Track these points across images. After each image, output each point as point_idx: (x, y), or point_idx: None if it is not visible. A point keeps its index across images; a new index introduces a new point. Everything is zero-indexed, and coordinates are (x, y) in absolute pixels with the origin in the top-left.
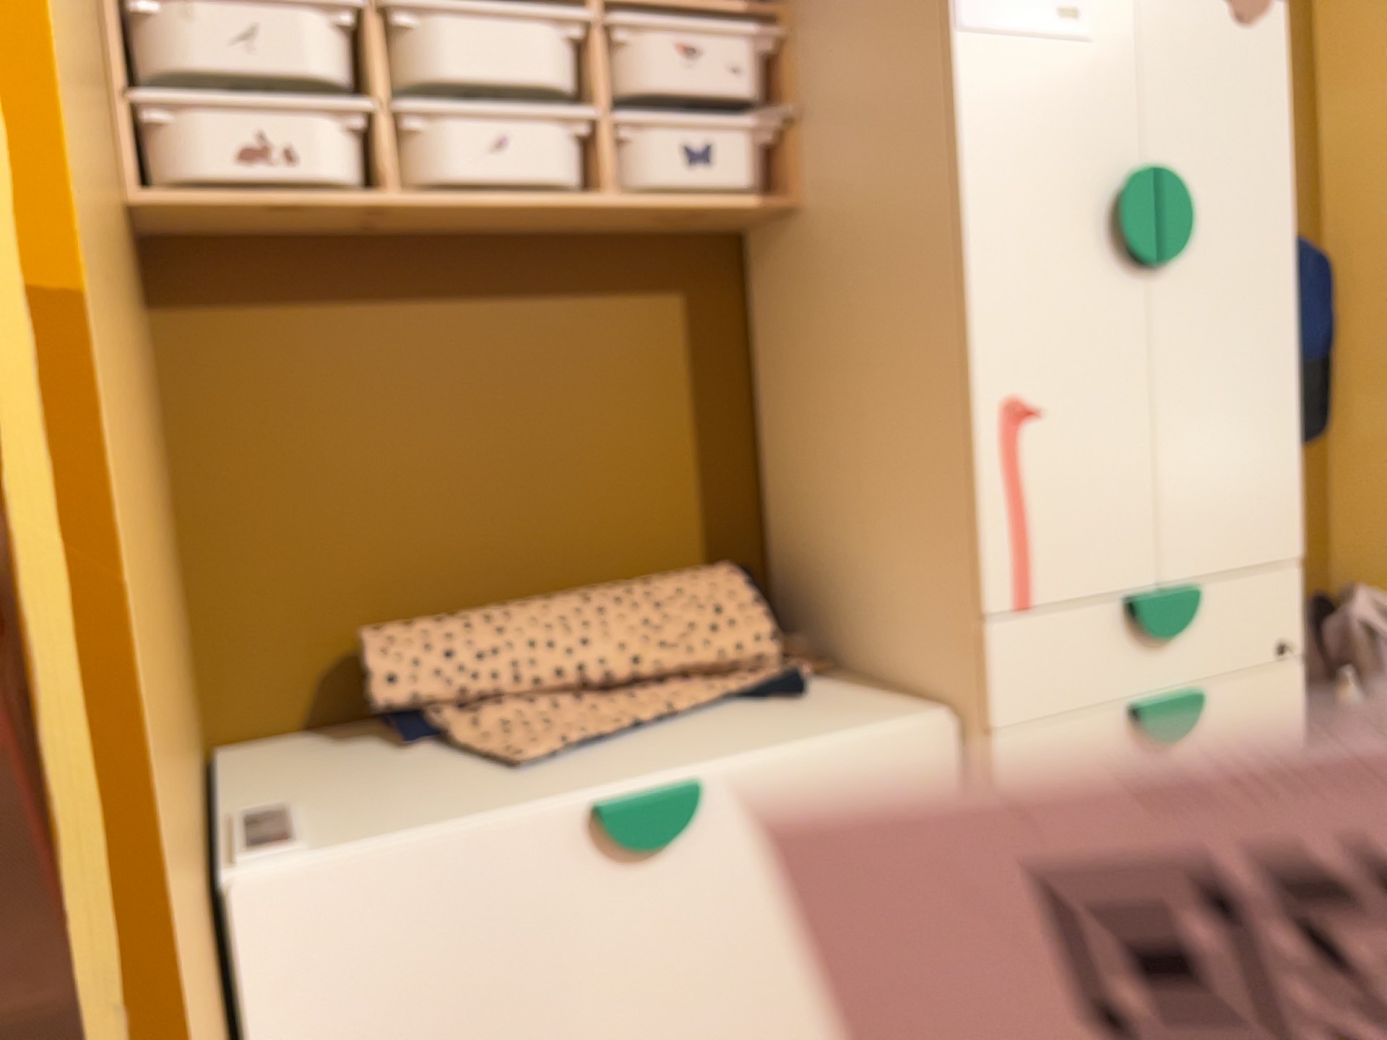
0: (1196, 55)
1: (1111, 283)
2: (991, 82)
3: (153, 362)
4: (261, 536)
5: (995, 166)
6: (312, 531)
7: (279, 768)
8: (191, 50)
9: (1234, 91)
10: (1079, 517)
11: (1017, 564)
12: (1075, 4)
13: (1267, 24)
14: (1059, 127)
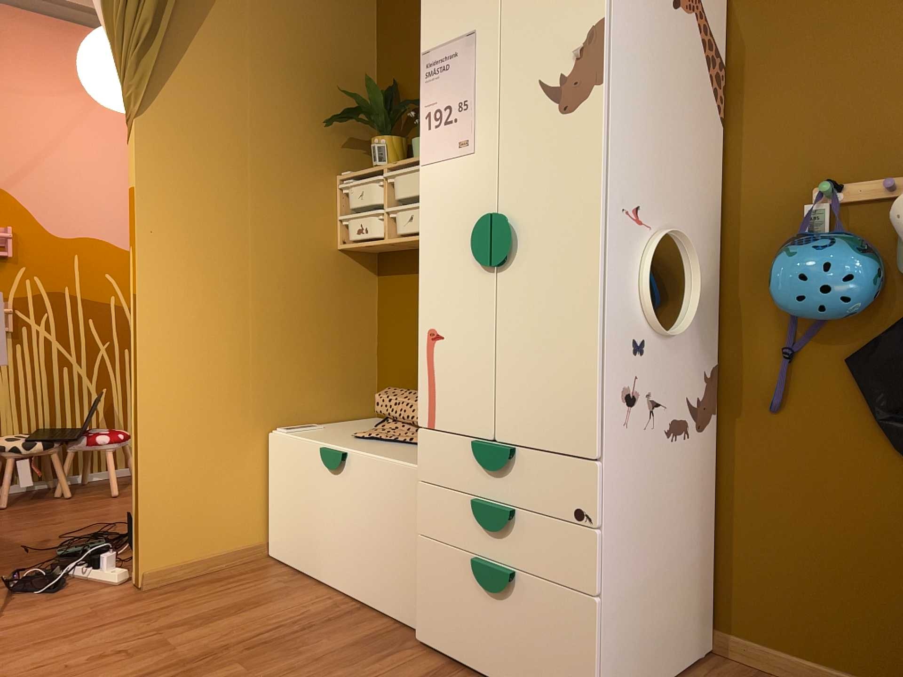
0: (531, 144)
1: (475, 275)
2: (430, 186)
3: (375, 291)
4: (391, 351)
5: (430, 223)
6: (402, 351)
7: (357, 423)
8: (350, 201)
9: (555, 158)
10: (455, 390)
11: (428, 405)
12: (465, 139)
13: (582, 109)
14: (456, 199)
